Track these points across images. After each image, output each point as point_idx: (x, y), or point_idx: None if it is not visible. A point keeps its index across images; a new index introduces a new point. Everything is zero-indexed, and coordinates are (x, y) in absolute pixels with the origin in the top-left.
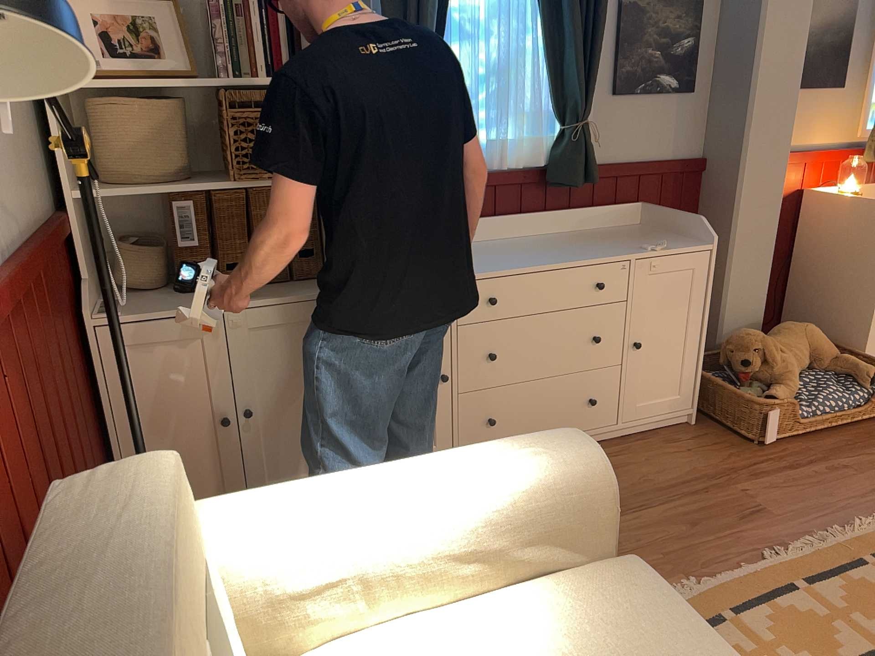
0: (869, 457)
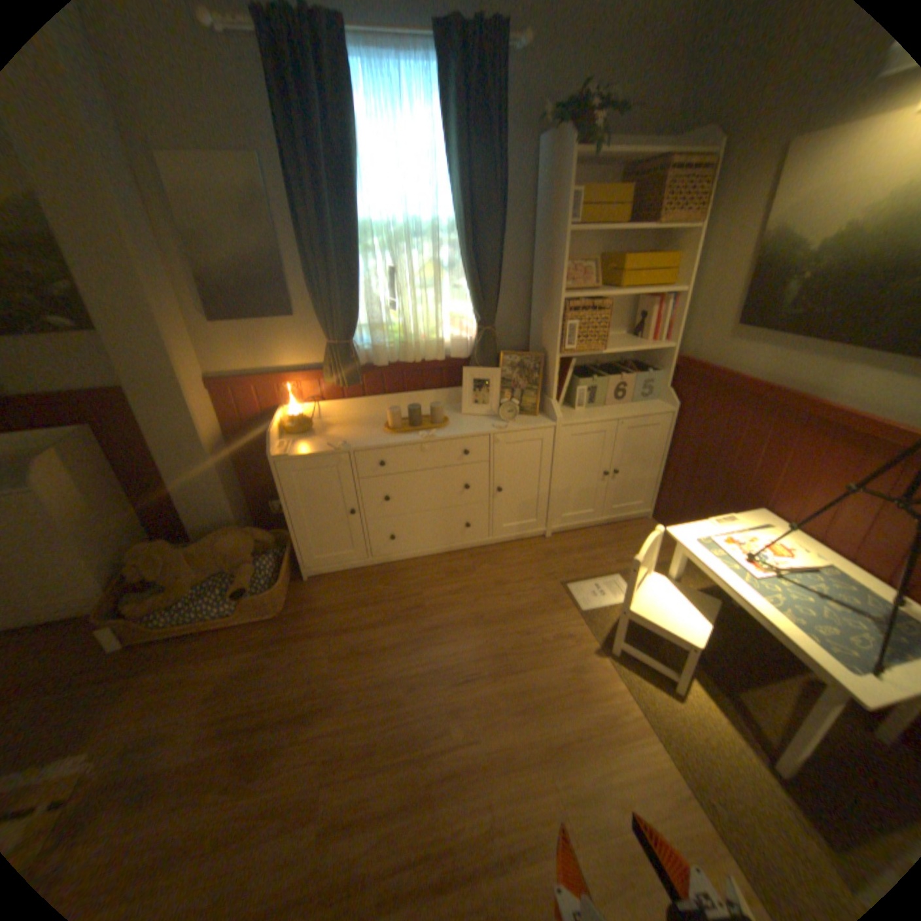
0: (176, 677)
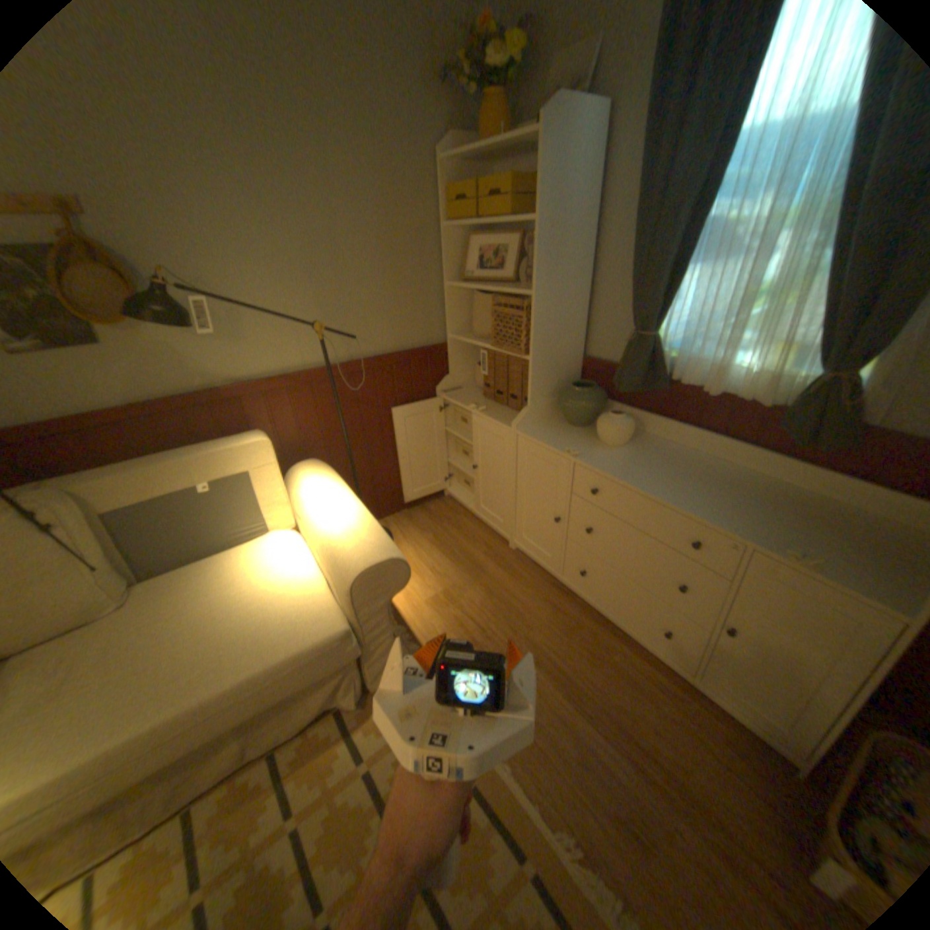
0: None
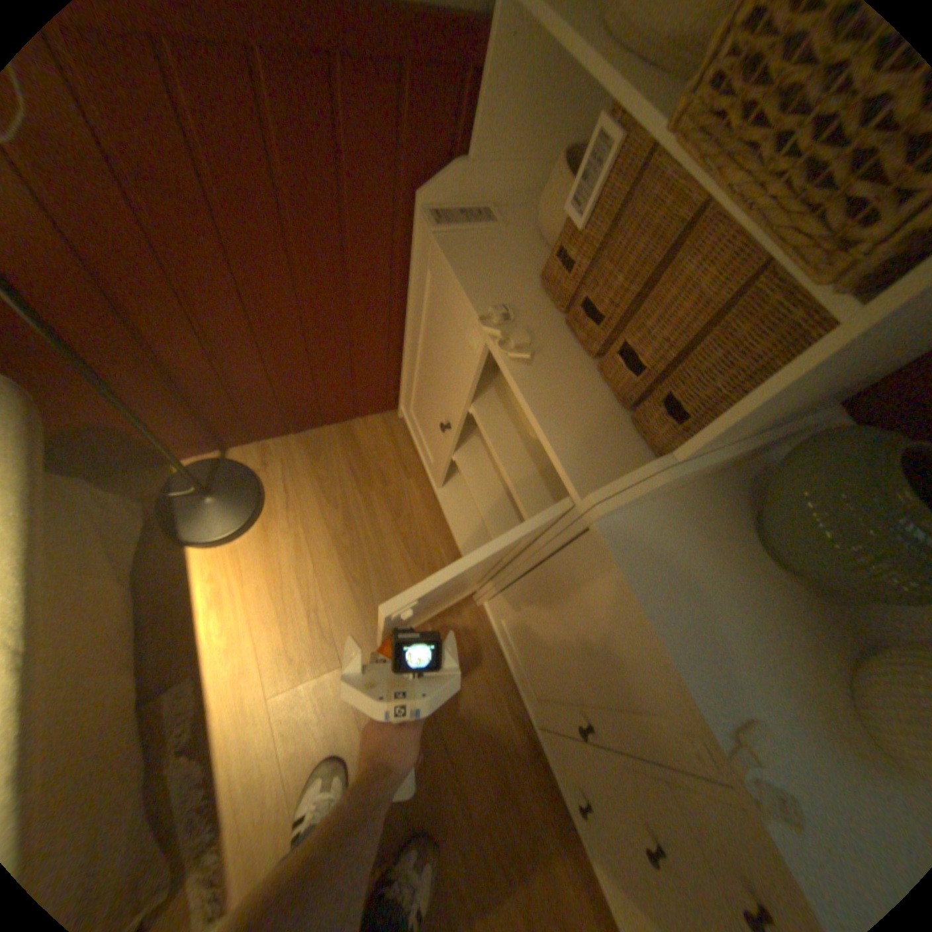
0: None
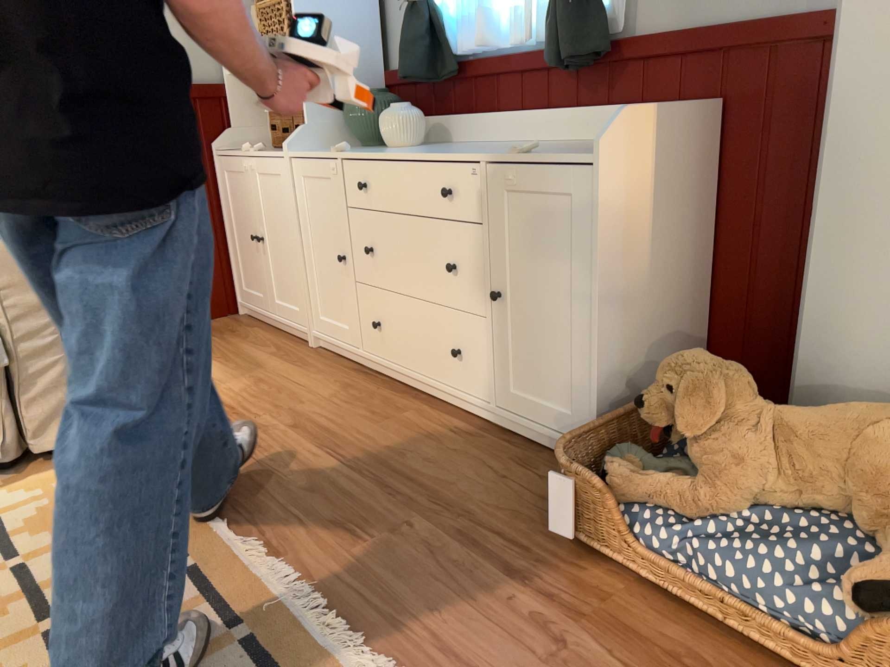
0: None
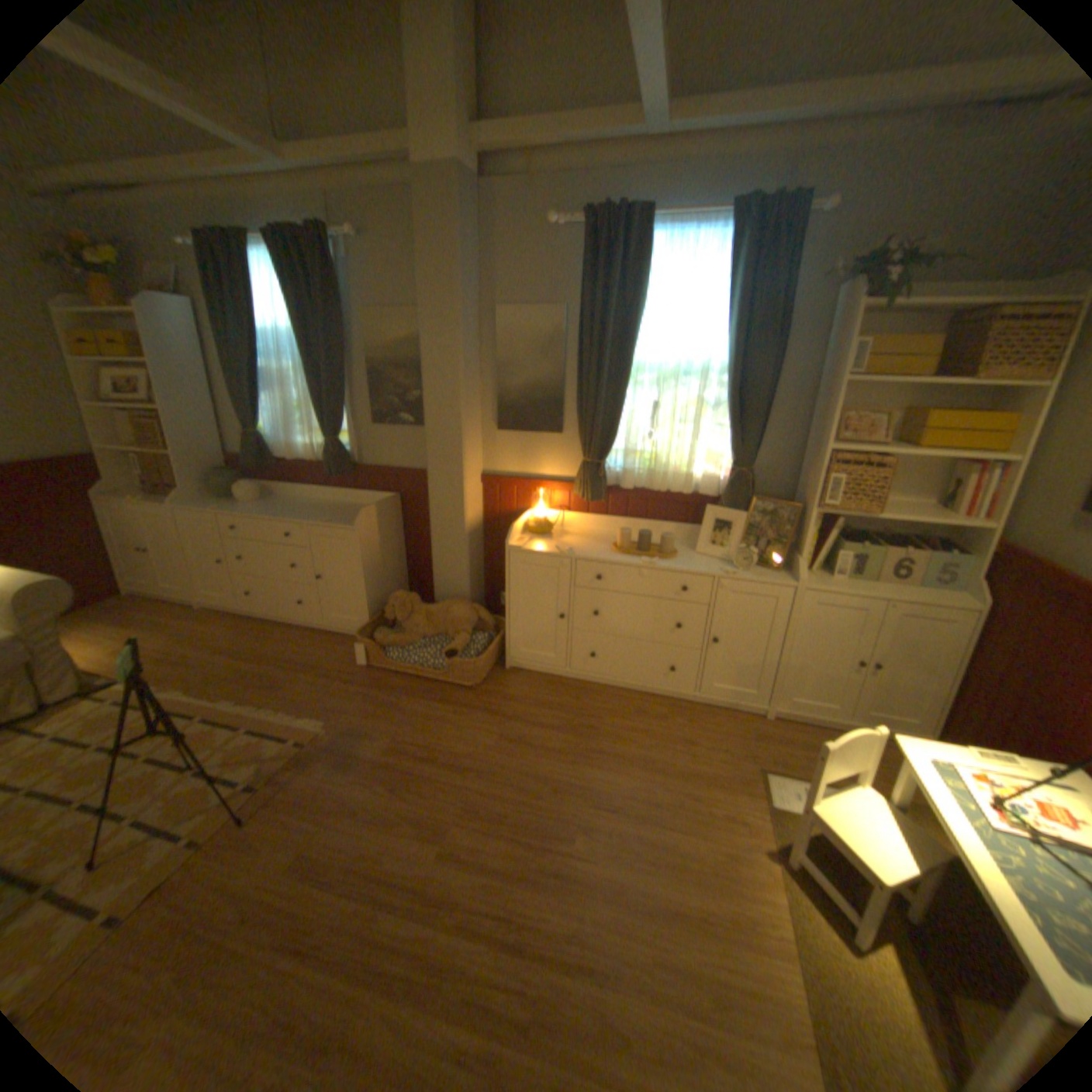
0: (390, 701)
